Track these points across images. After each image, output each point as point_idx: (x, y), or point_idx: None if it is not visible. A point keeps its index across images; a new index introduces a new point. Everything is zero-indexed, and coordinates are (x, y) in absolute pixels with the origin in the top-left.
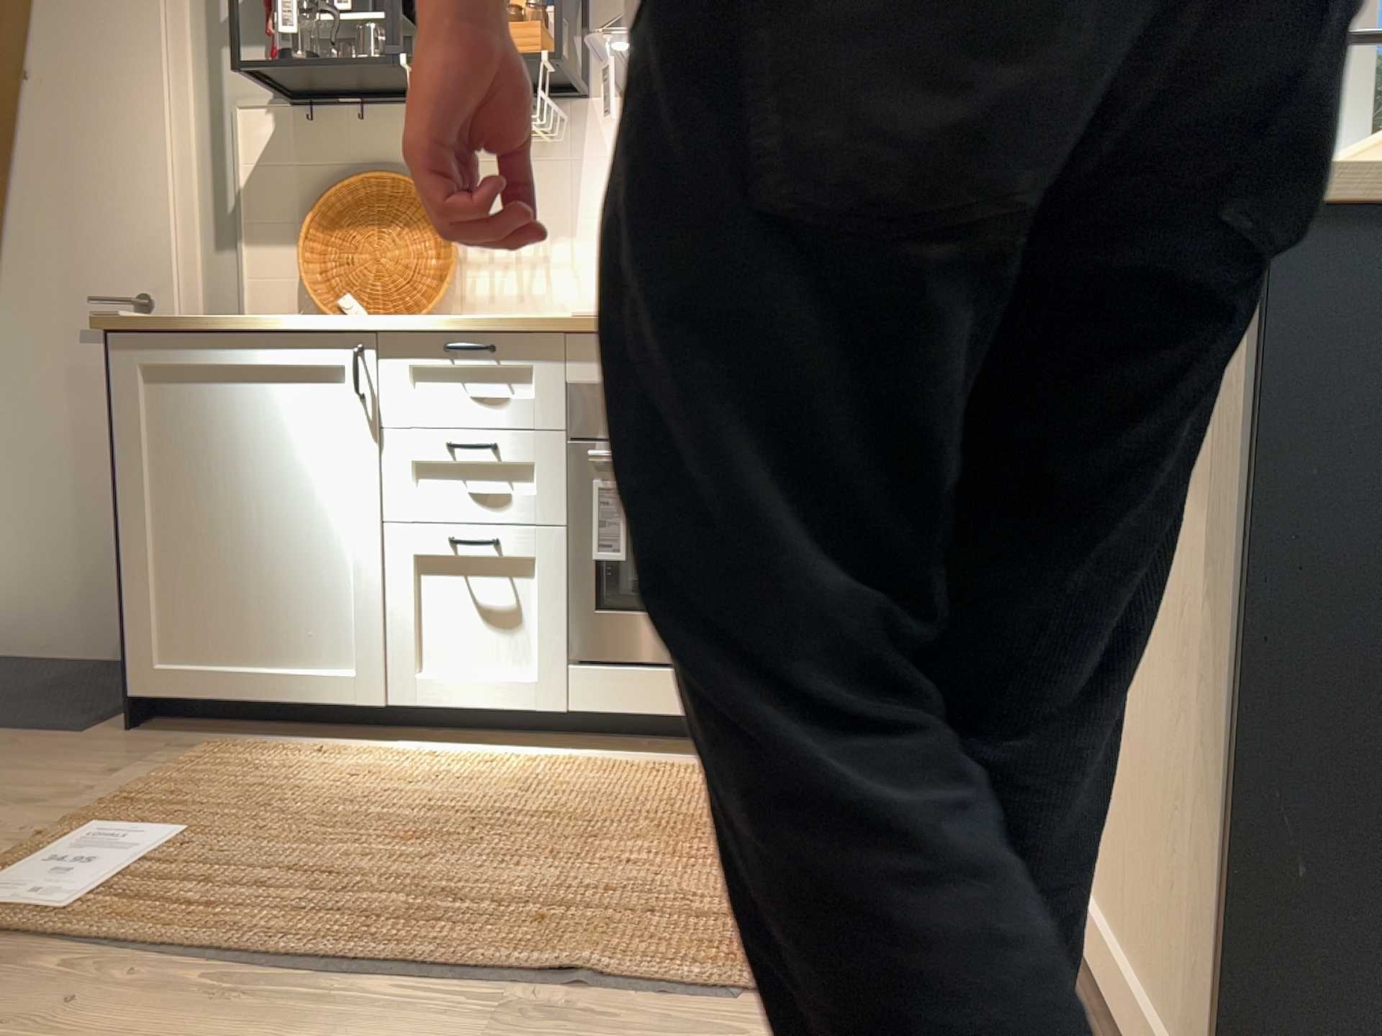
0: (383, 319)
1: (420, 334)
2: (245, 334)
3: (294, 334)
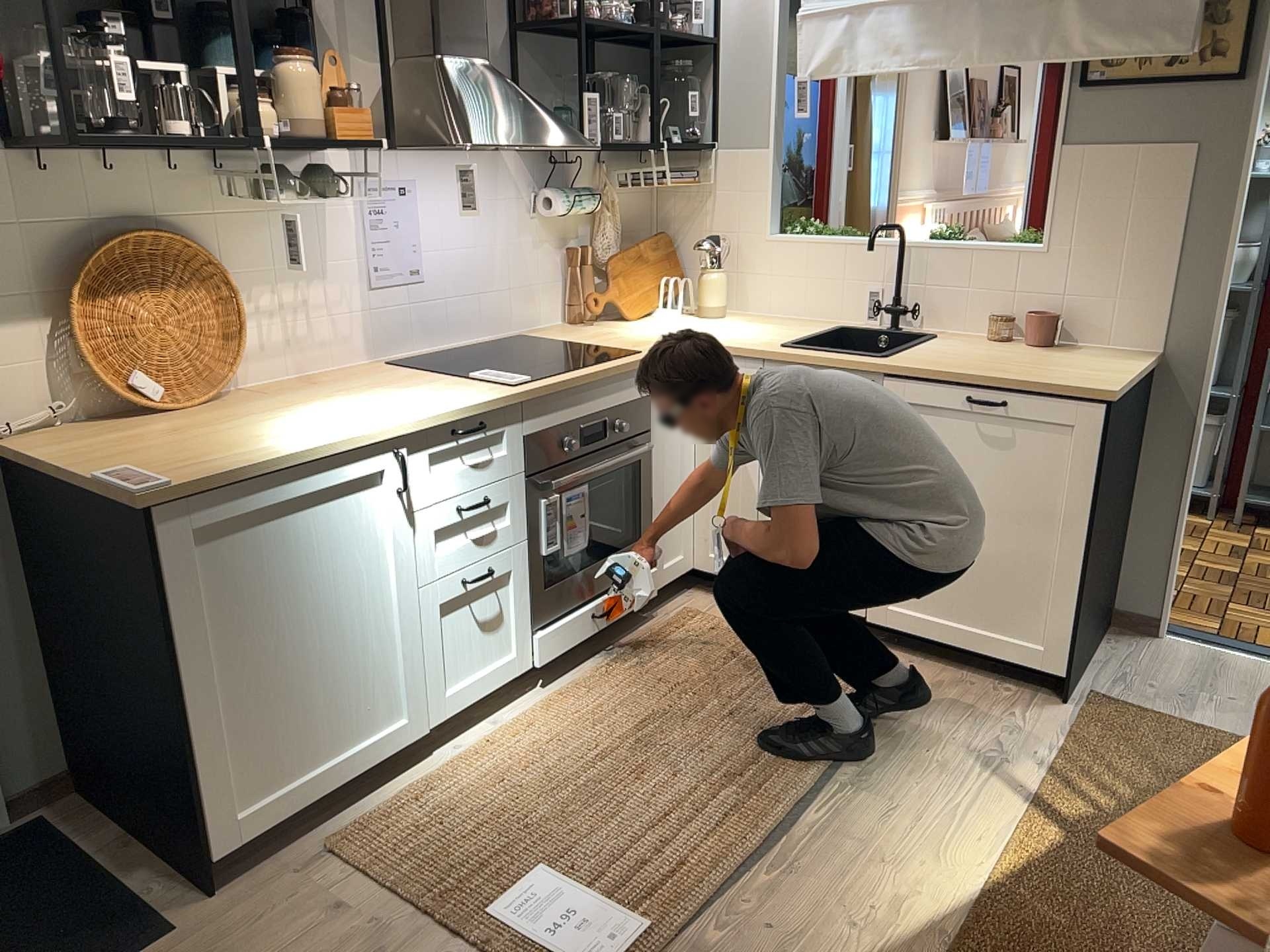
0: (394, 418)
1: (437, 426)
2: (301, 466)
3: (344, 454)
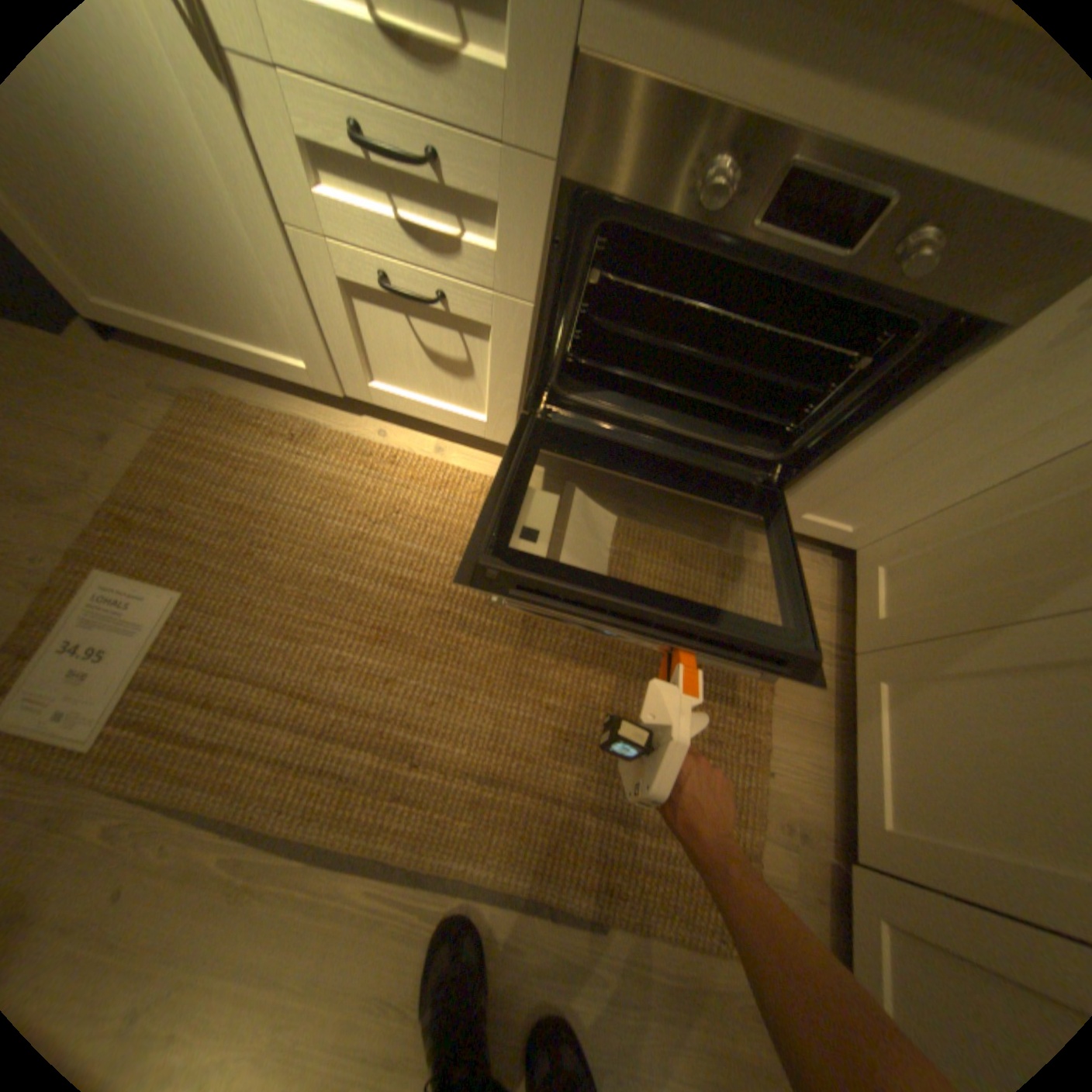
0: None
1: None
2: None
3: None
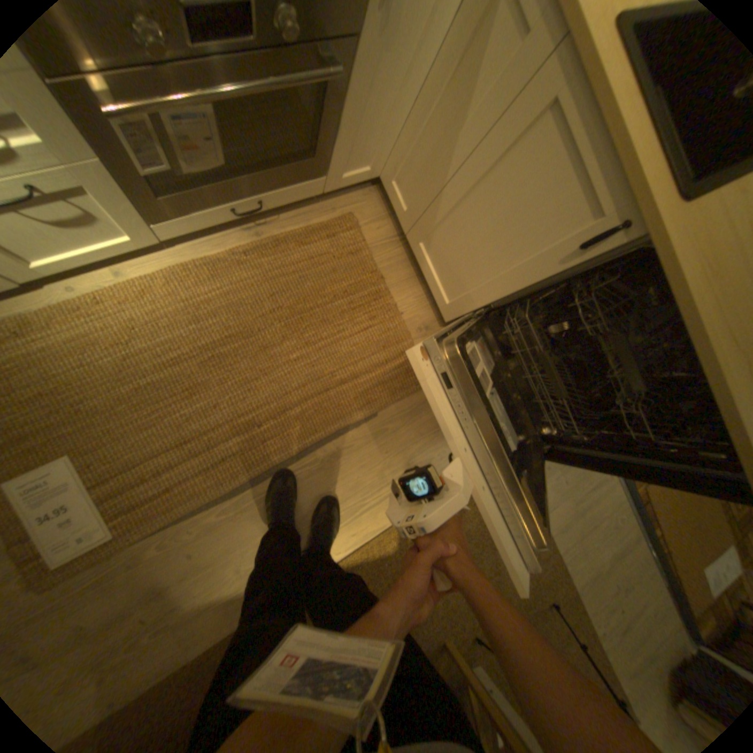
0: None
1: None
2: None
3: None
